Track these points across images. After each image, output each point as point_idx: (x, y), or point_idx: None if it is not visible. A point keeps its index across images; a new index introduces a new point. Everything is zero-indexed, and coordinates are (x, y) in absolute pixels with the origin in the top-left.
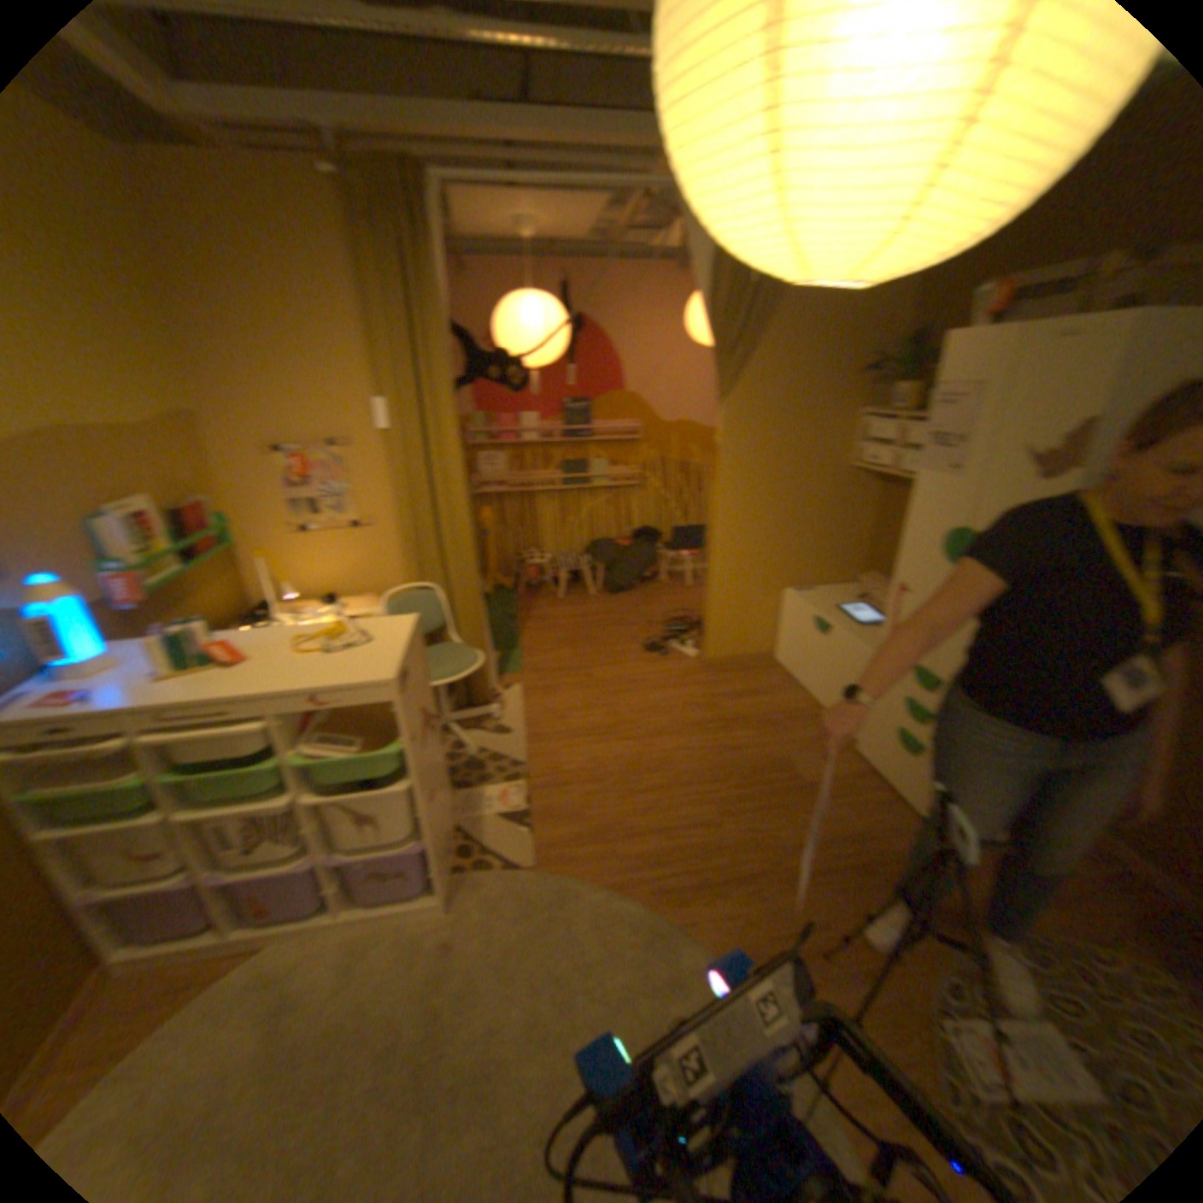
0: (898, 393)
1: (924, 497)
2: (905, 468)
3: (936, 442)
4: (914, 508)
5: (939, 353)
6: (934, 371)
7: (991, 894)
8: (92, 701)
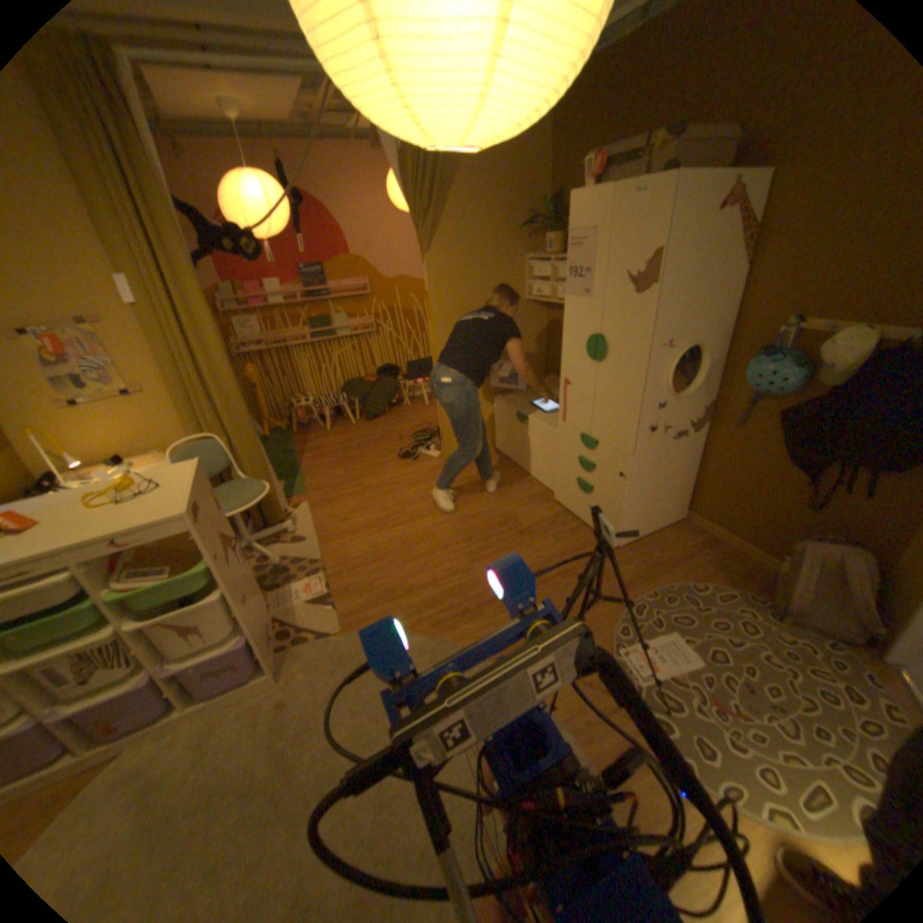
0: (547, 241)
1: (570, 315)
2: (559, 297)
3: (572, 275)
4: (565, 324)
5: (570, 209)
6: (569, 224)
7: (639, 569)
8: None
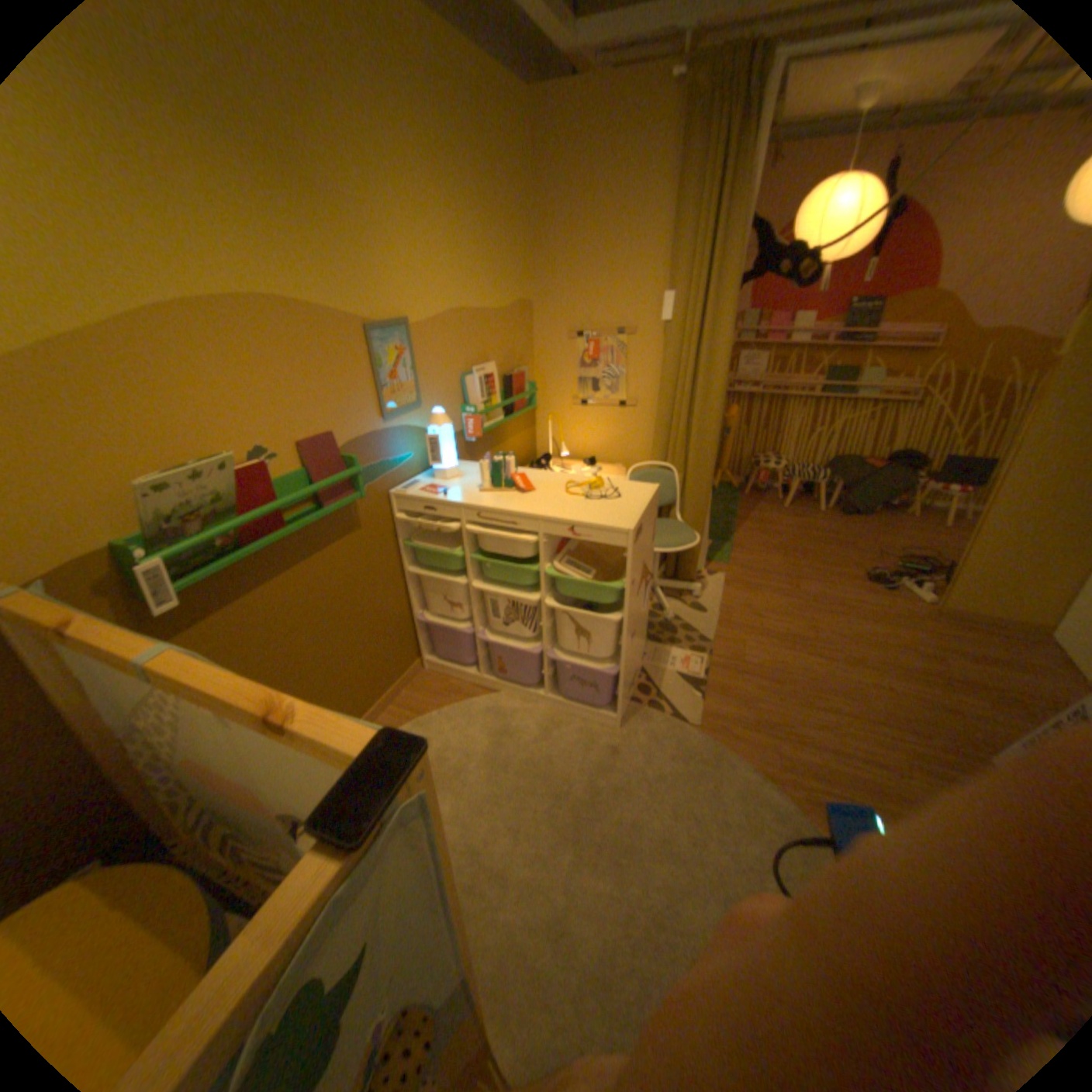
0: None
1: None
2: None
3: None
4: None
5: None
6: None
7: None
8: (446, 495)
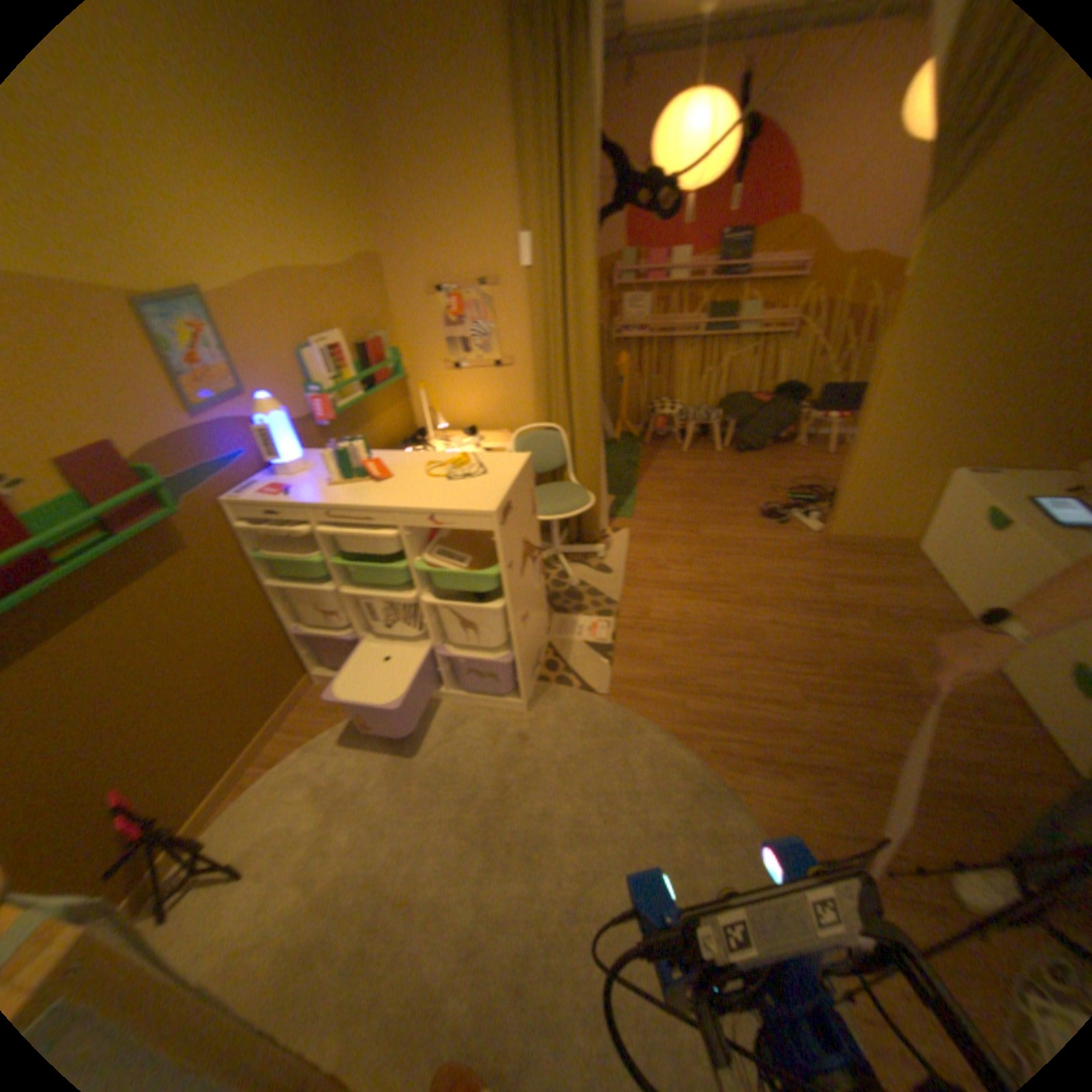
0: None
1: None
2: None
3: None
4: None
5: None
6: None
7: None
8: (284, 495)
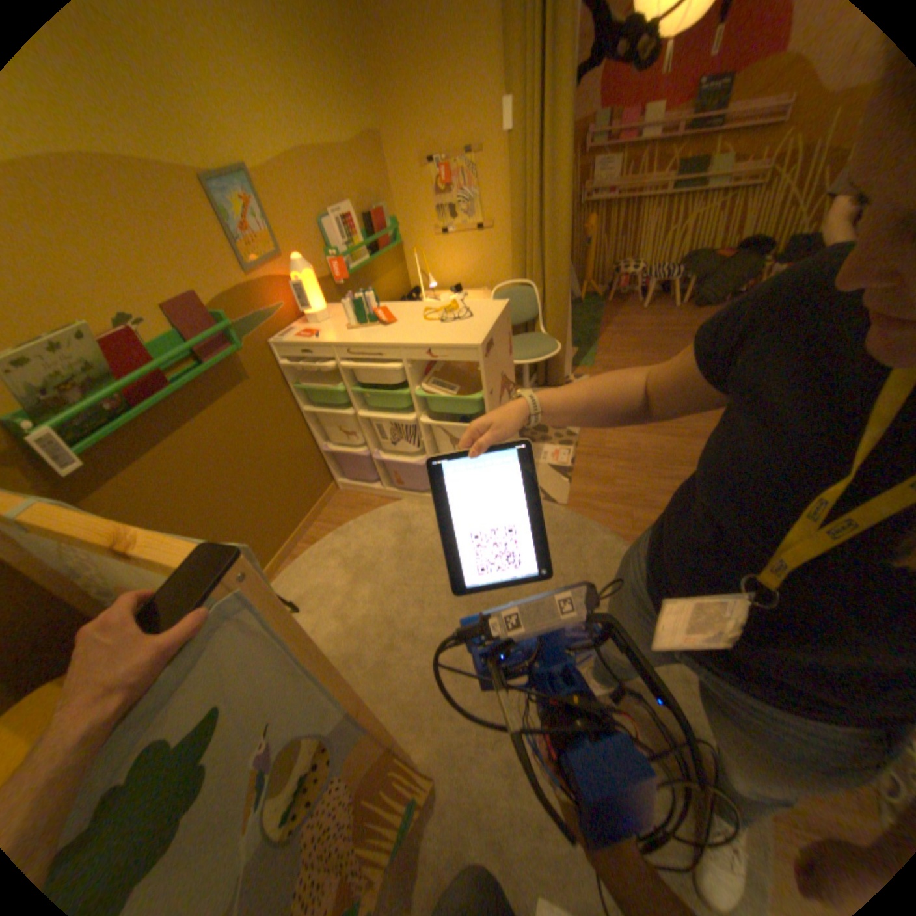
0: None
1: None
2: None
3: None
4: None
5: None
6: None
7: None
8: (317, 337)
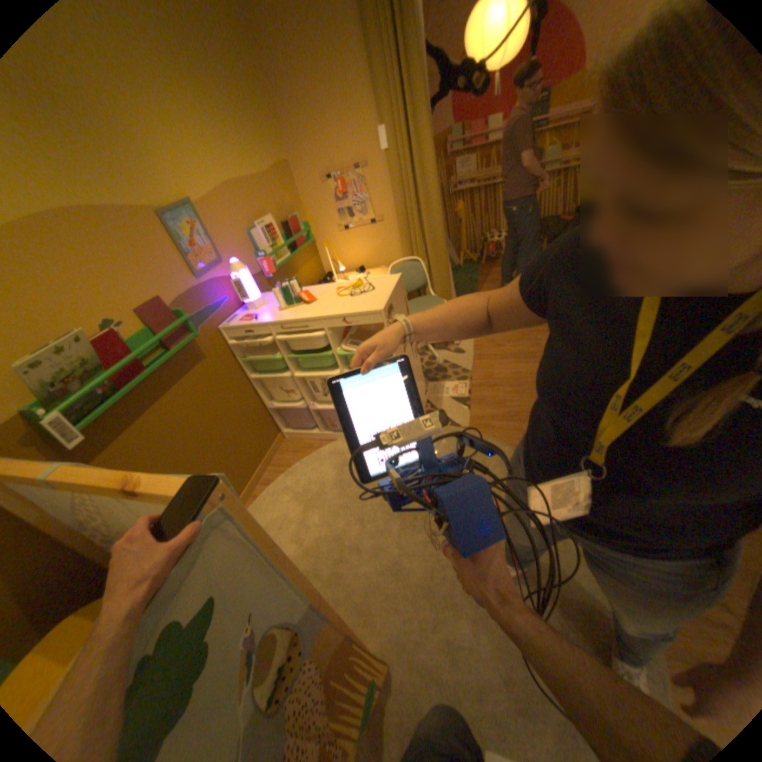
0: None
1: None
2: None
3: None
4: None
5: None
6: None
7: None
8: (256, 319)
